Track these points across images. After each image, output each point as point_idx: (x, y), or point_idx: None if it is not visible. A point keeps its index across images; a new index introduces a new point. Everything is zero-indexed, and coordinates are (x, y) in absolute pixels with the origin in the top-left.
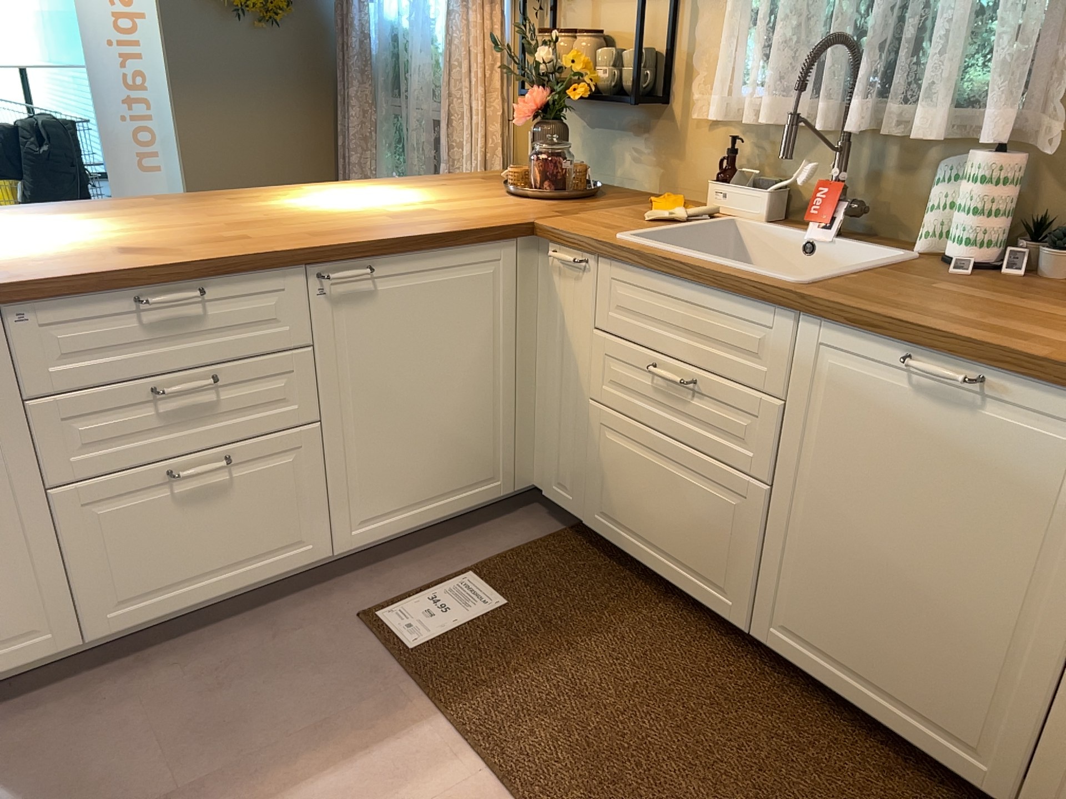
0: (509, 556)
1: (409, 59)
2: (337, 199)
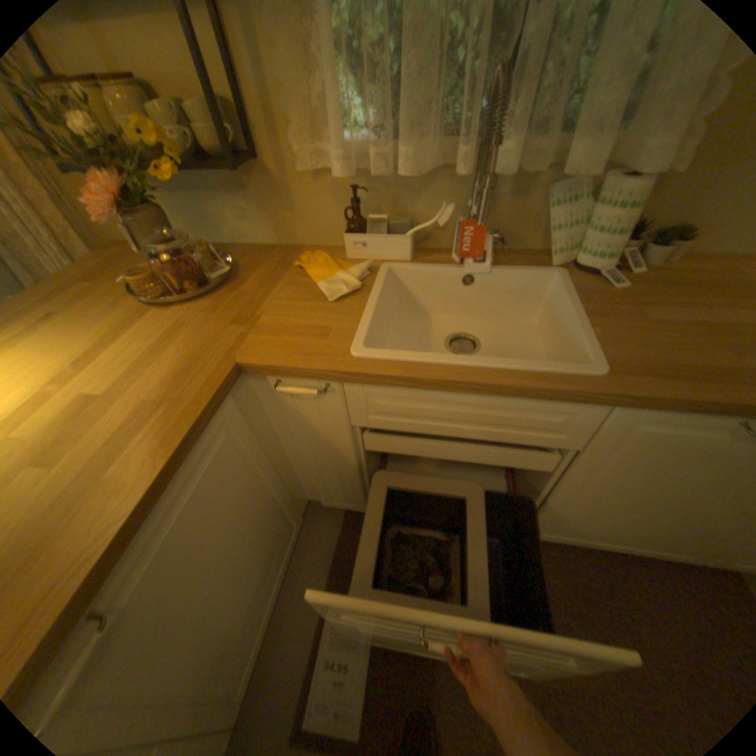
0: (336, 568)
1: None
2: None
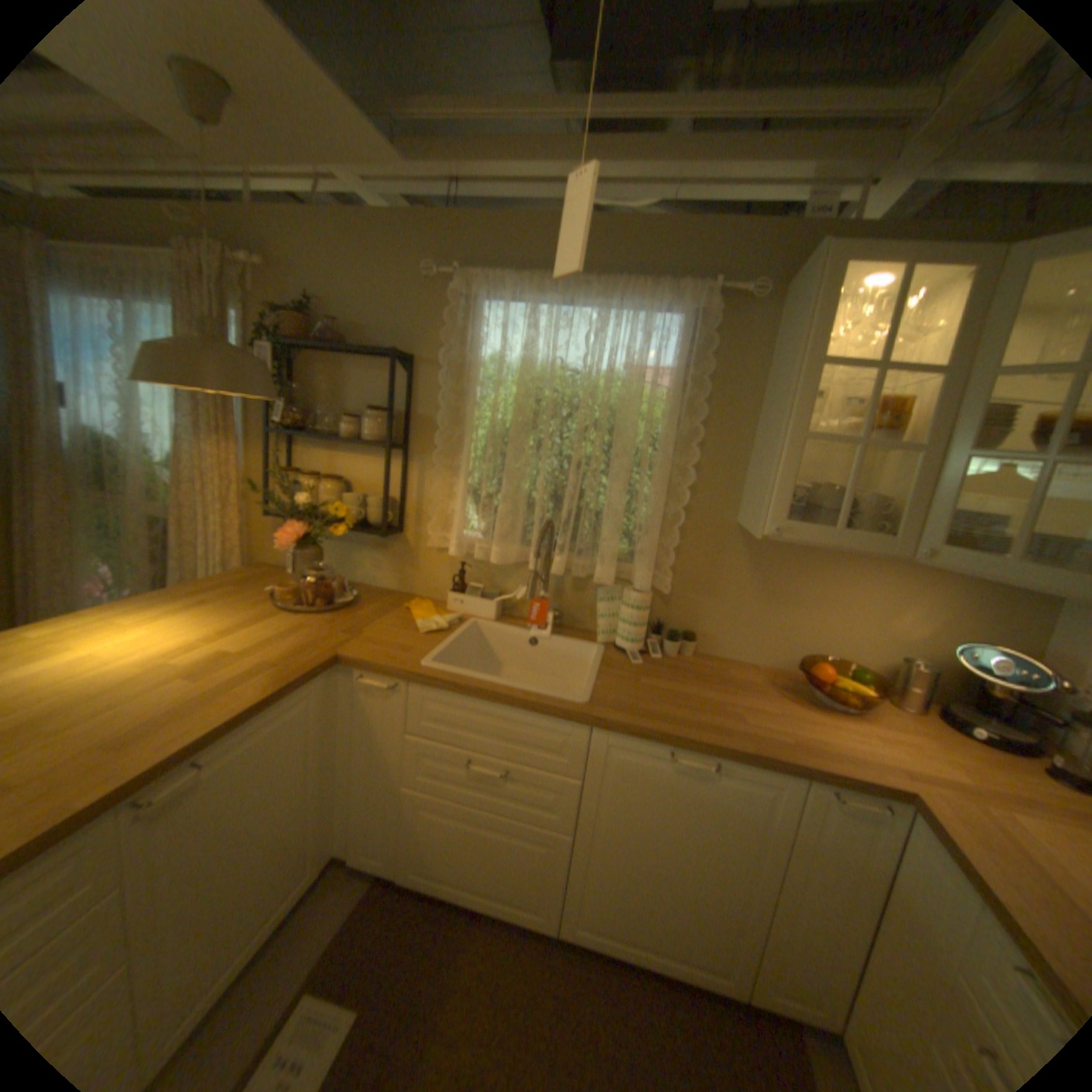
0: (333, 950)
1: (114, 462)
2: (86, 652)
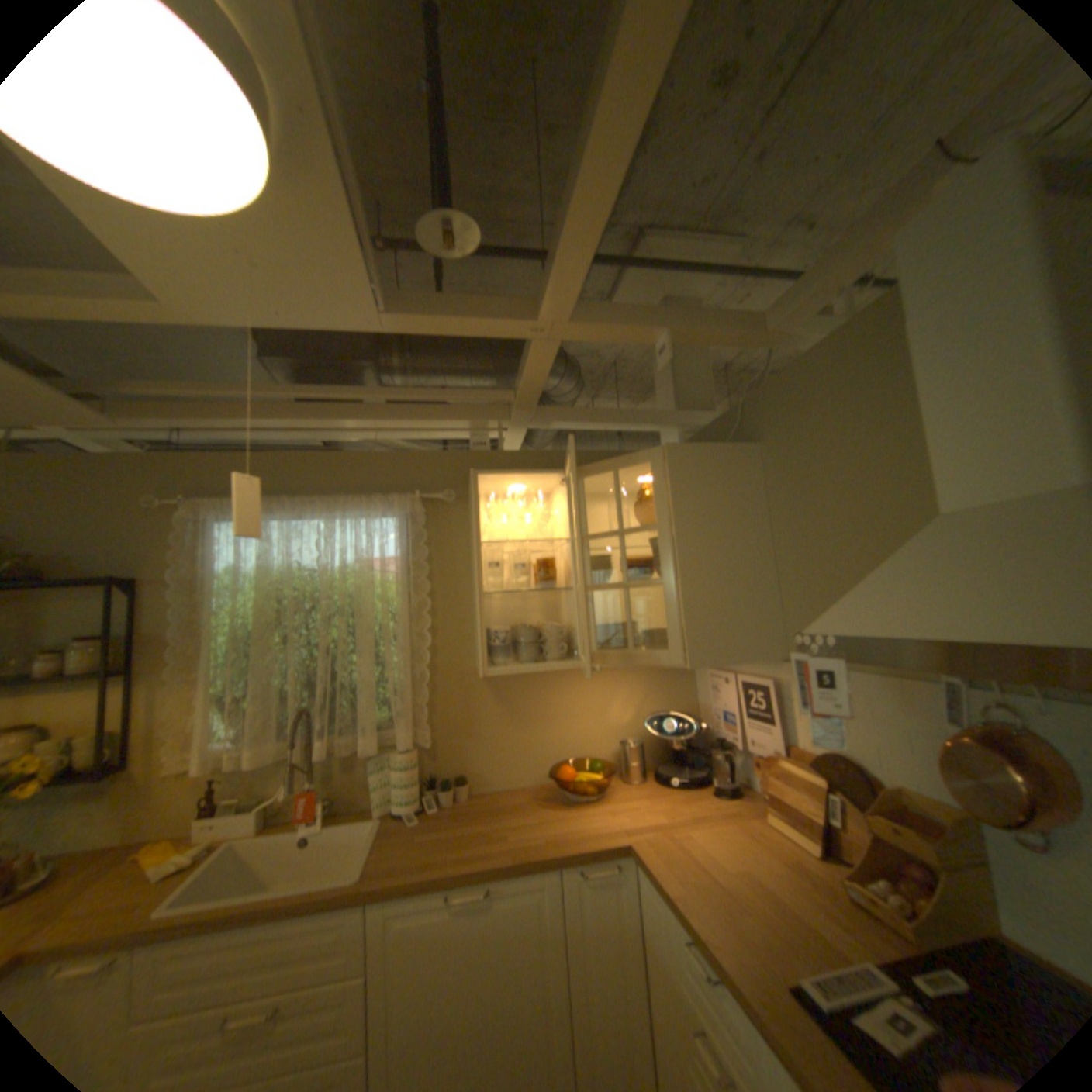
0: None
1: None
2: None
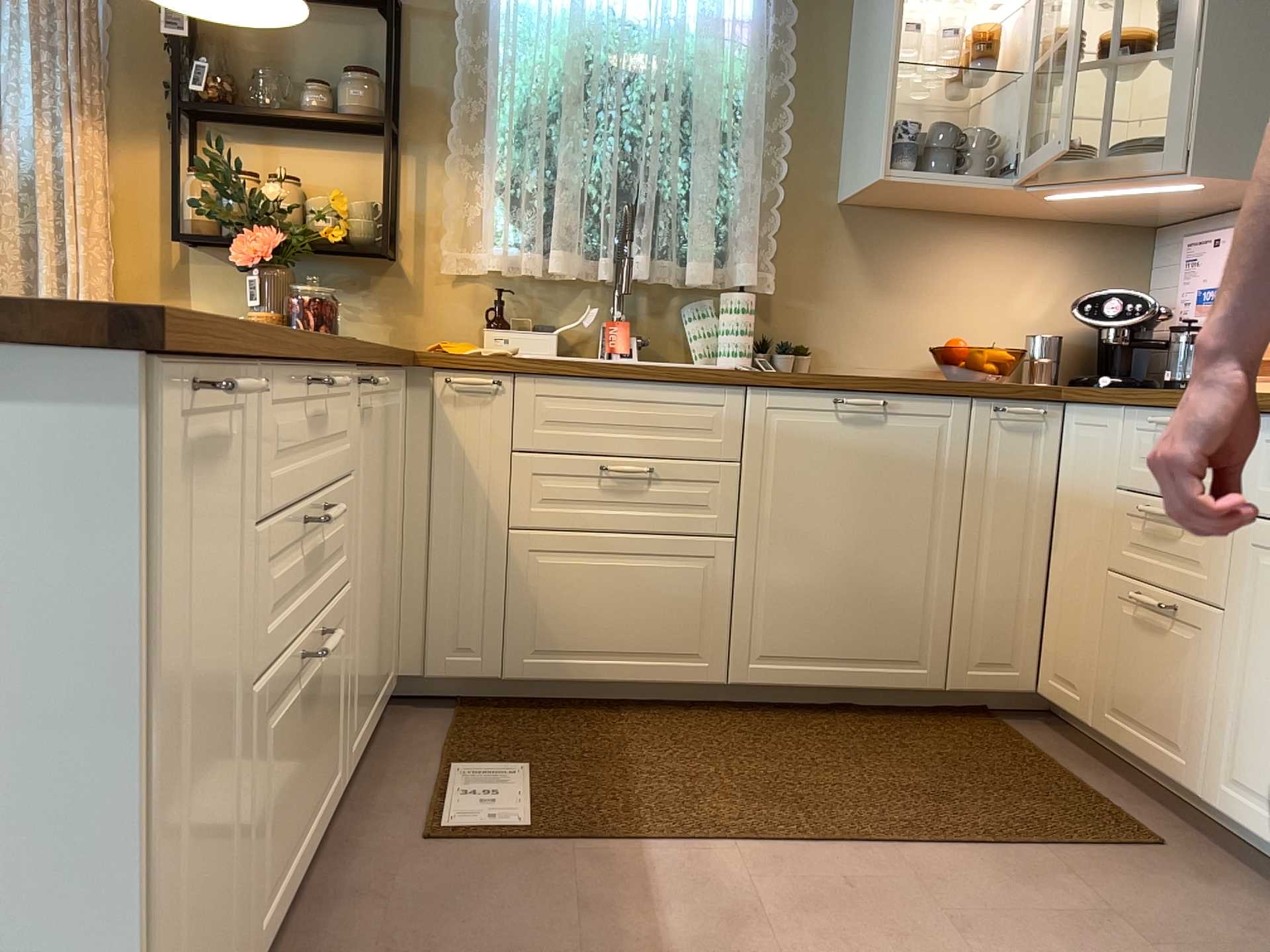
0: (454, 742)
1: None
2: None
